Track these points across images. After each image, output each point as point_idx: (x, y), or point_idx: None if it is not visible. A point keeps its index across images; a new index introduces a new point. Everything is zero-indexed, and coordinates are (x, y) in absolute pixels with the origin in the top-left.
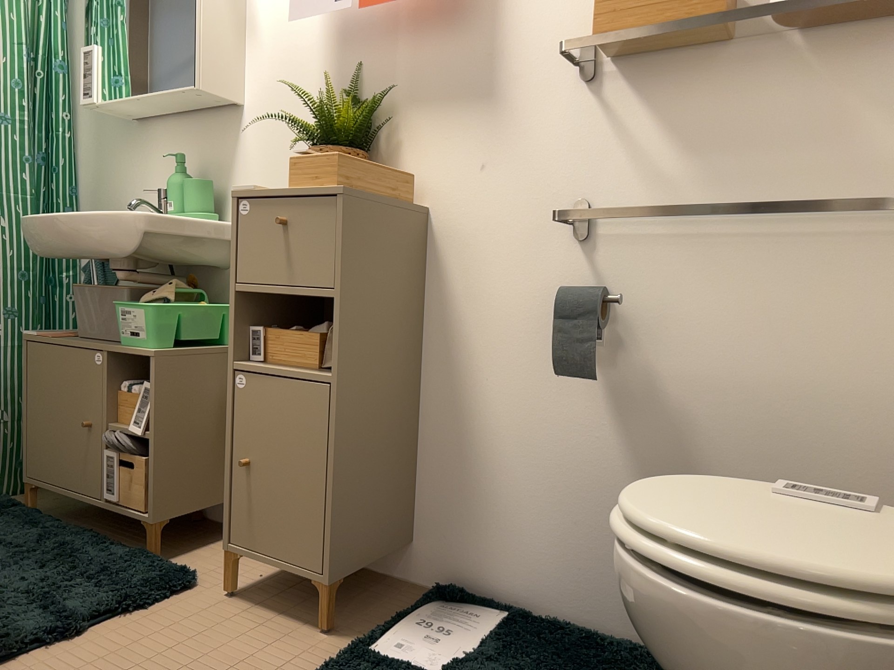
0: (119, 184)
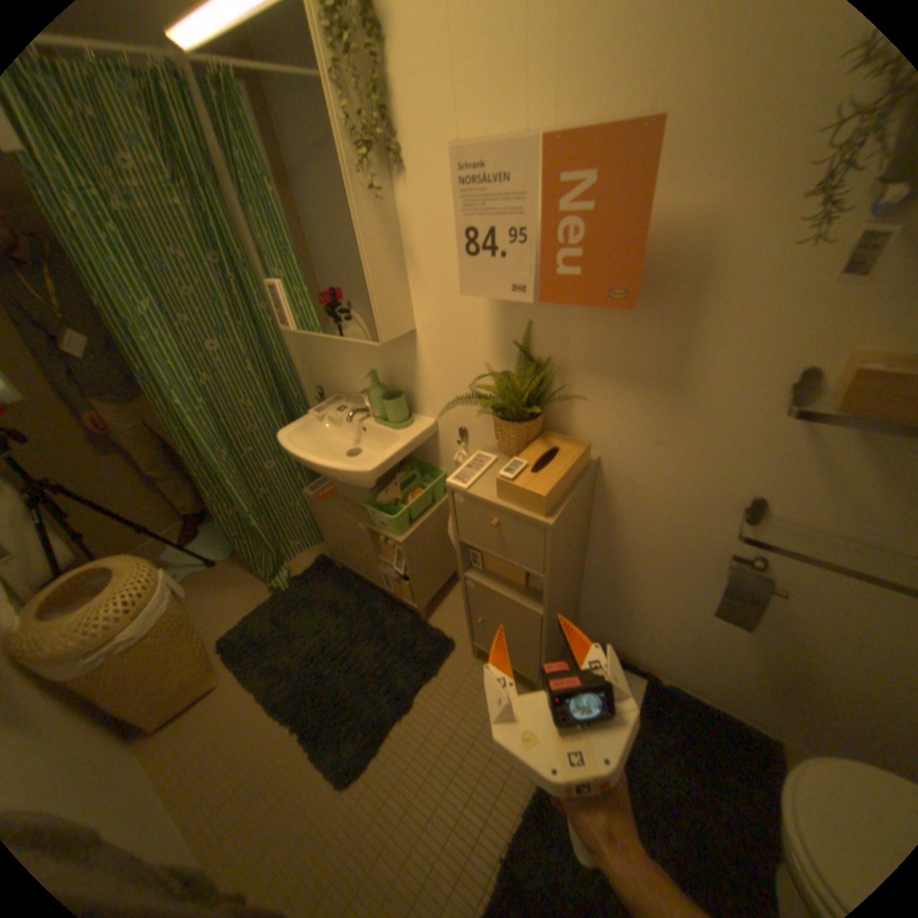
0: (322, 363)
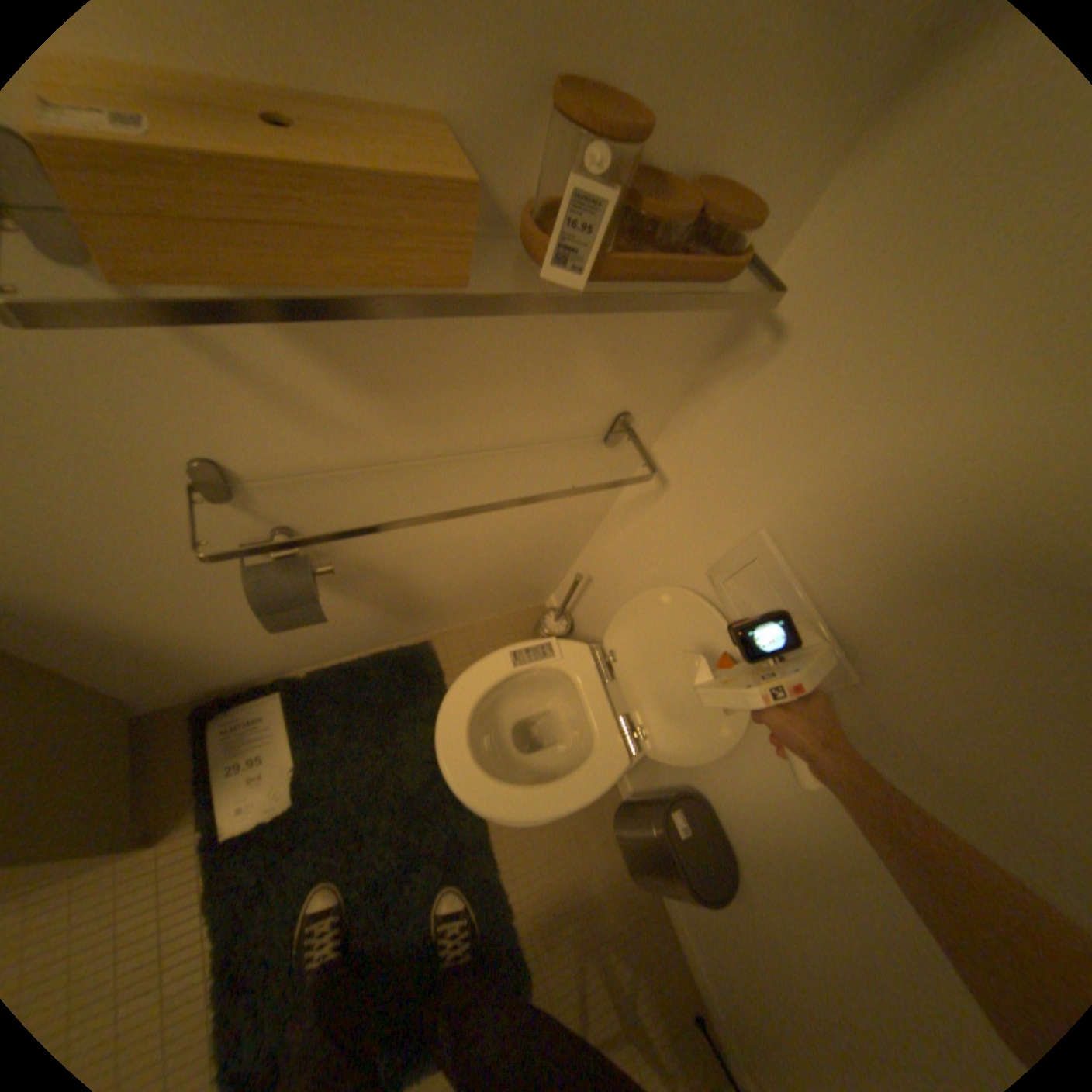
0: None
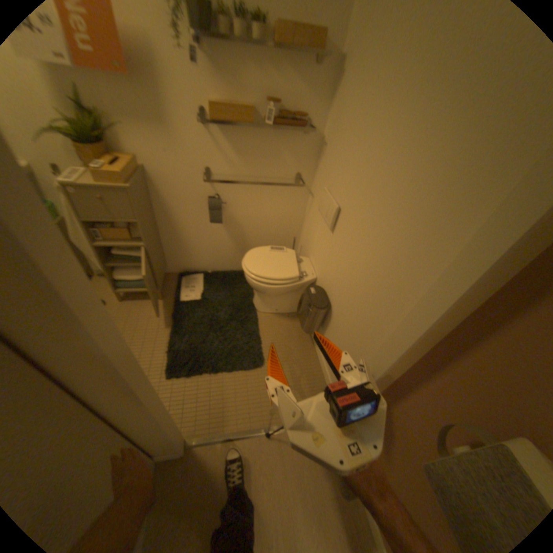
0: None
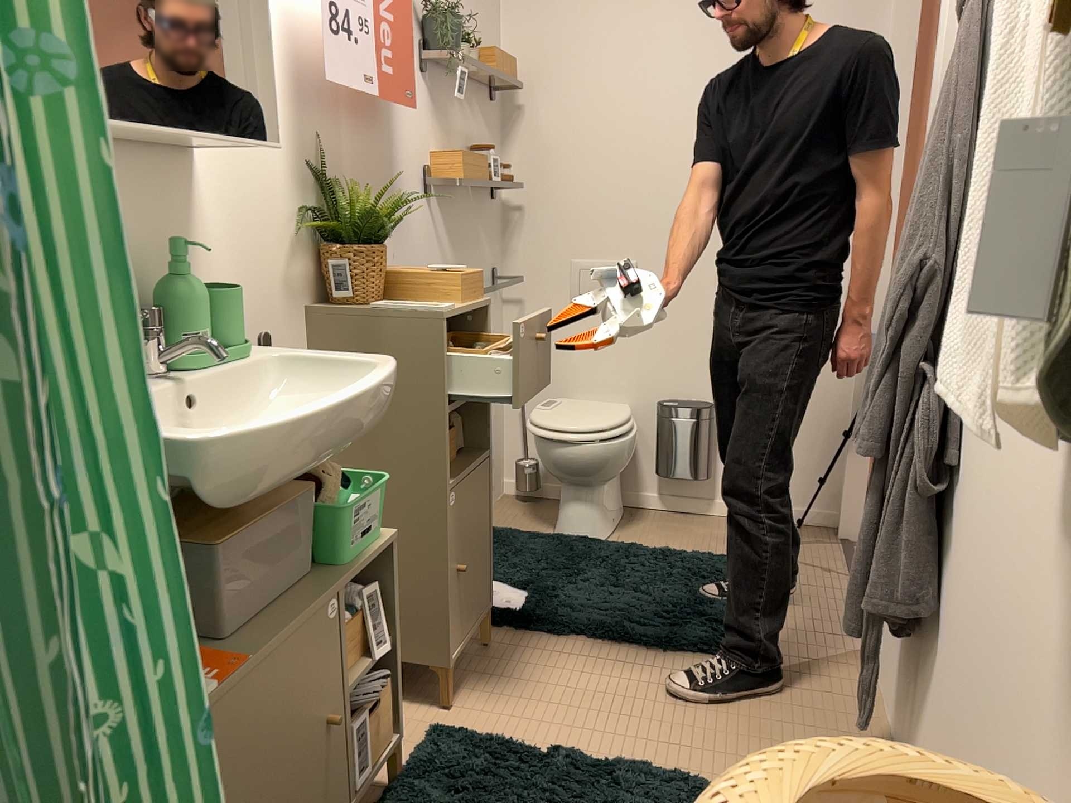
0: None
